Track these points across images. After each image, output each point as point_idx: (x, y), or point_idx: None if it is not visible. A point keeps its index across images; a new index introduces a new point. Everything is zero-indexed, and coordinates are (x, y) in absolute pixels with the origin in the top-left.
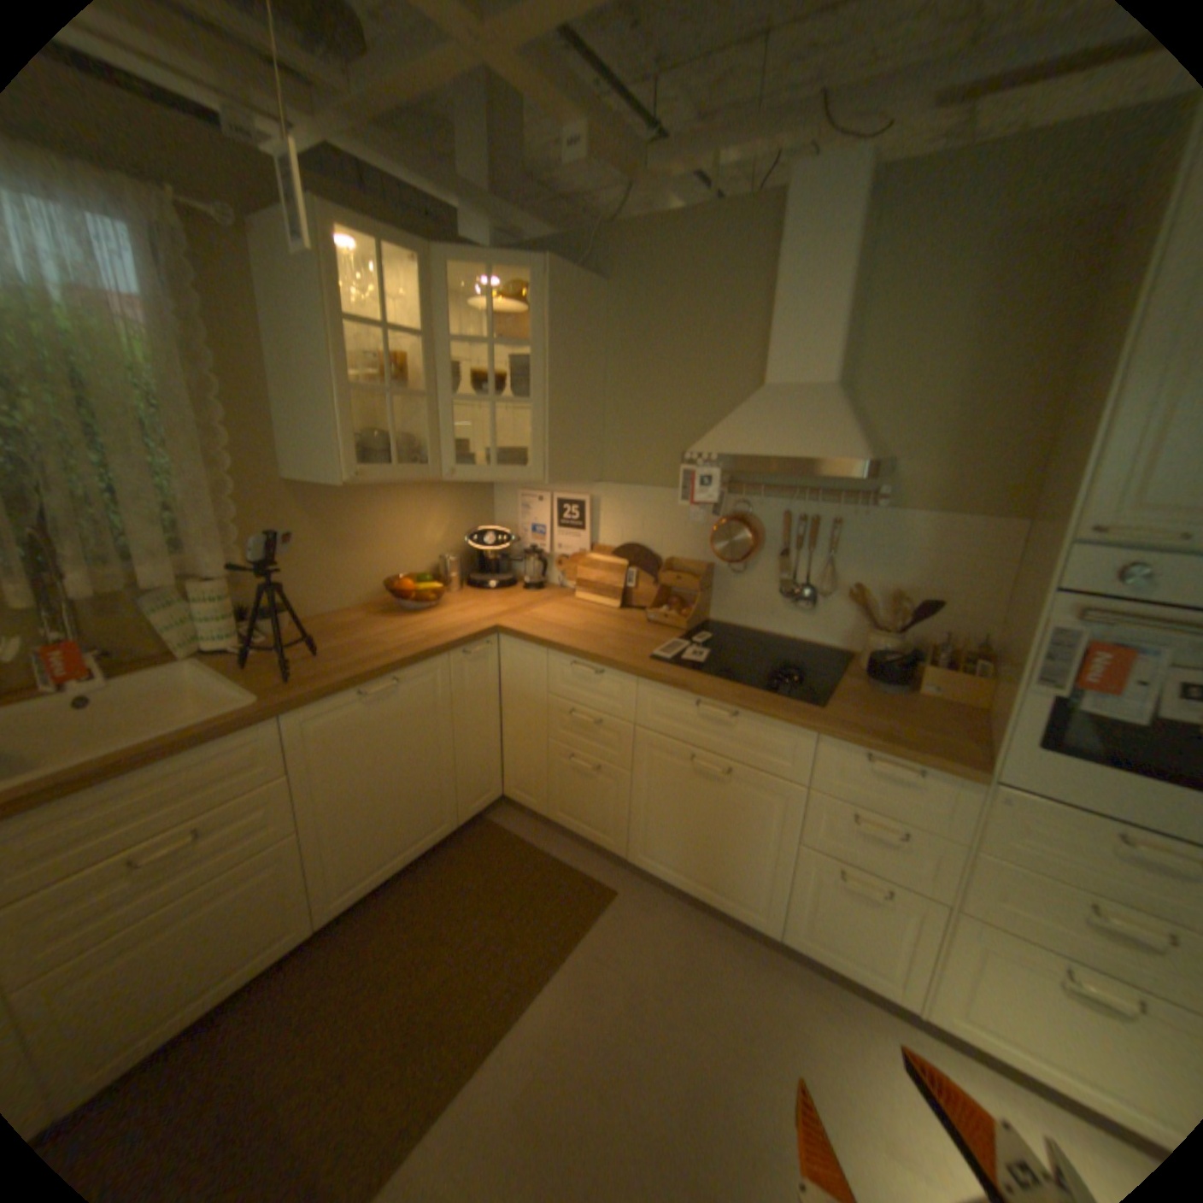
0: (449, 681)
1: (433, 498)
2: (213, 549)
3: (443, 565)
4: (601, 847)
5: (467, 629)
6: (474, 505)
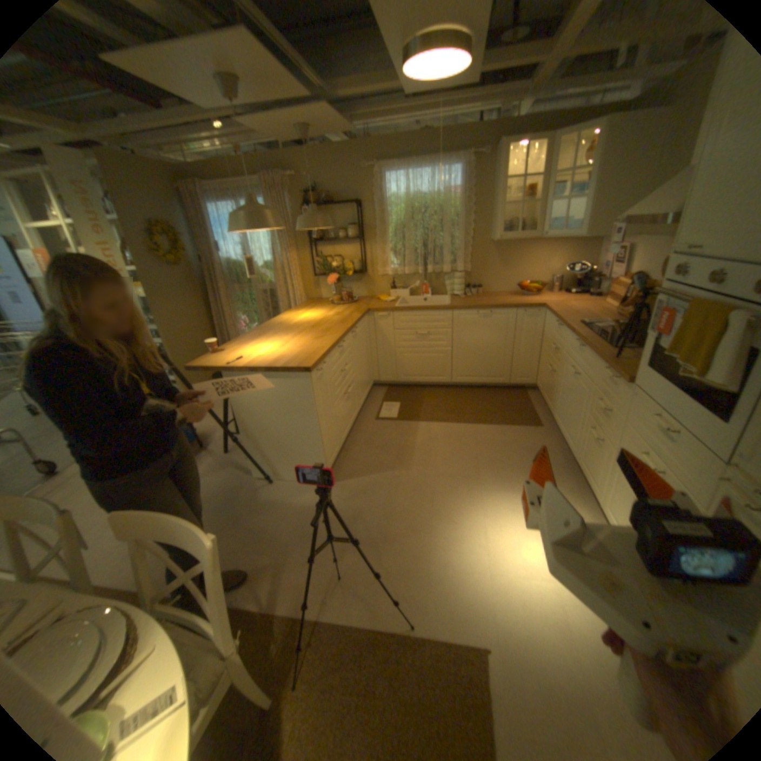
0: (514, 320)
1: (558, 246)
2: (461, 262)
3: (551, 278)
4: (549, 410)
5: (531, 302)
6: (586, 250)
